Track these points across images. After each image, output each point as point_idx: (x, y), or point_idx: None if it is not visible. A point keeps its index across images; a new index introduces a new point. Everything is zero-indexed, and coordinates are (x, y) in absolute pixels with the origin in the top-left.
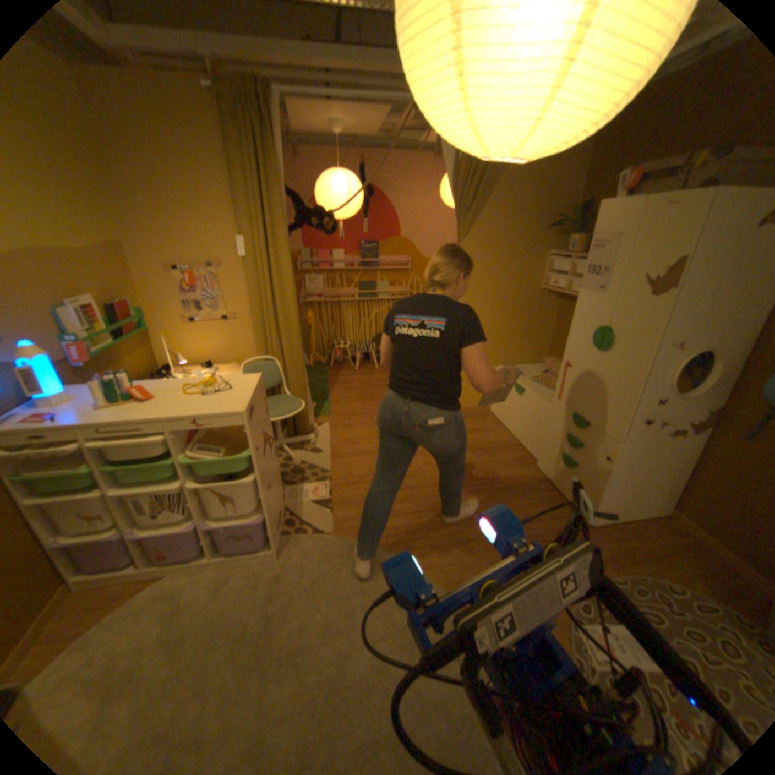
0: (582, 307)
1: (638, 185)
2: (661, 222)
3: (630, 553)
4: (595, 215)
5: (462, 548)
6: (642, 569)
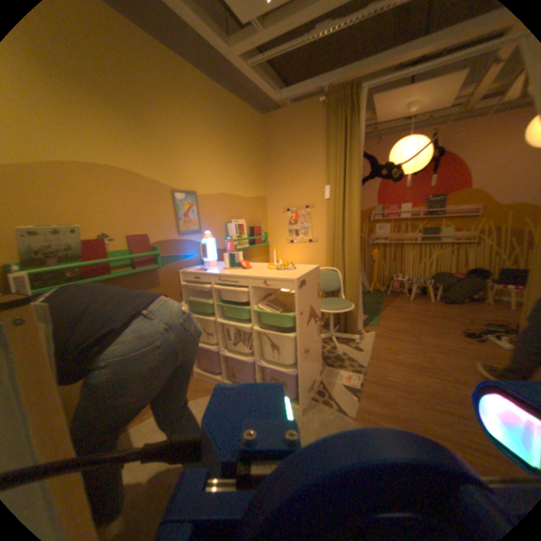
0: None
1: None
2: None
3: None
4: None
5: None
6: None
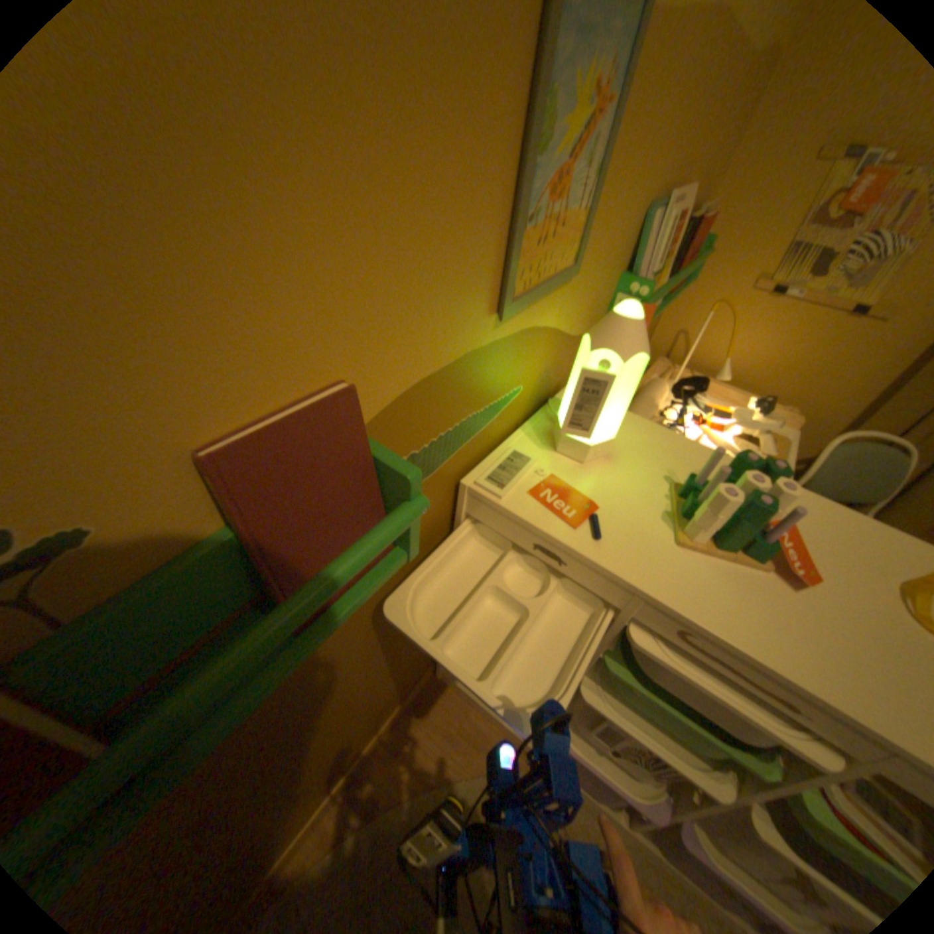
0: None
1: None
2: None
3: None
4: None
5: None
6: None
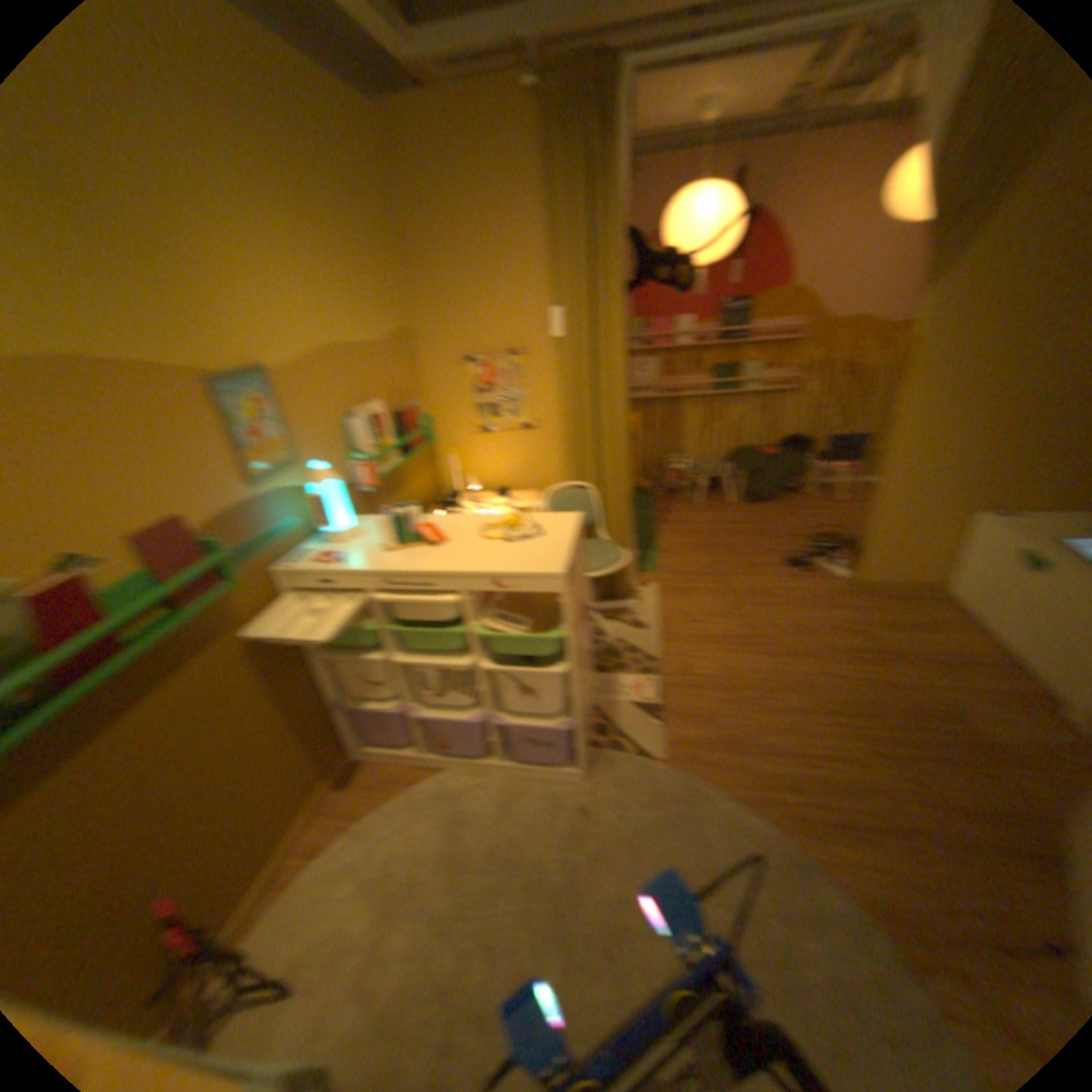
0: None
1: None
2: None
3: None
4: None
5: (899, 842)
6: None
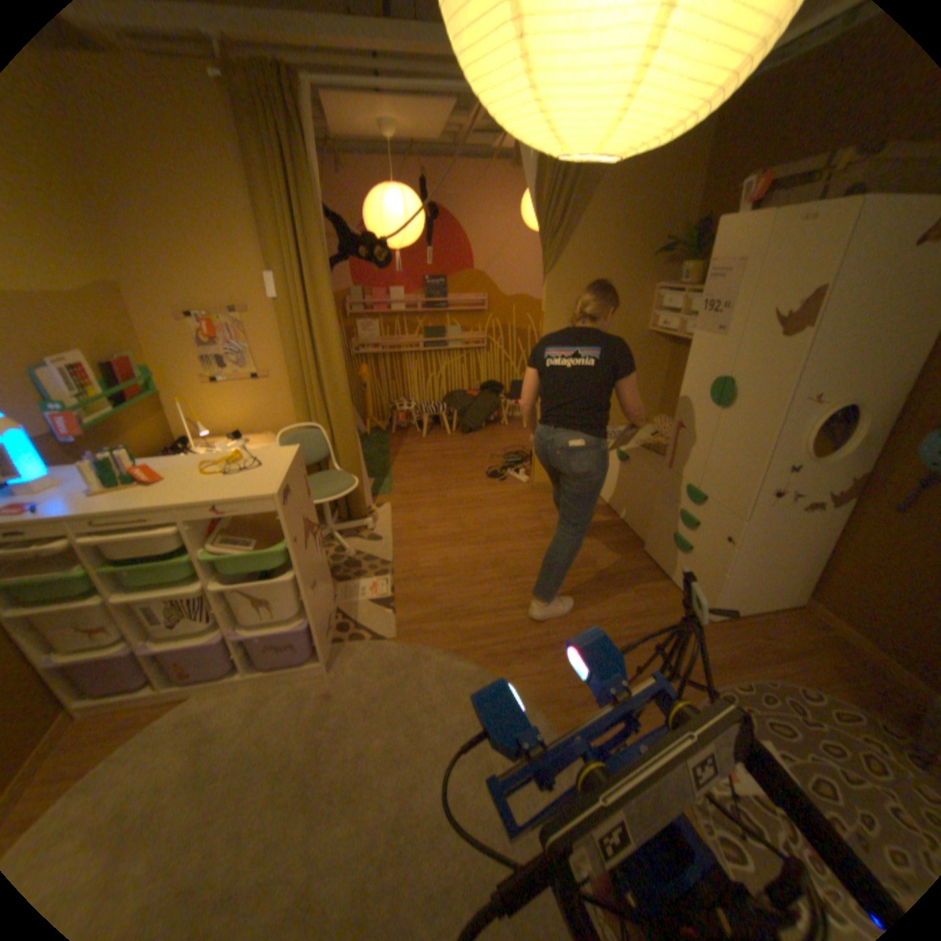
0: (697, 352)
1: (766, 197)
2: (795, 242)
3: (756, 652)
4: (713, 236)
5: (553, 652)
6: (771, 671)
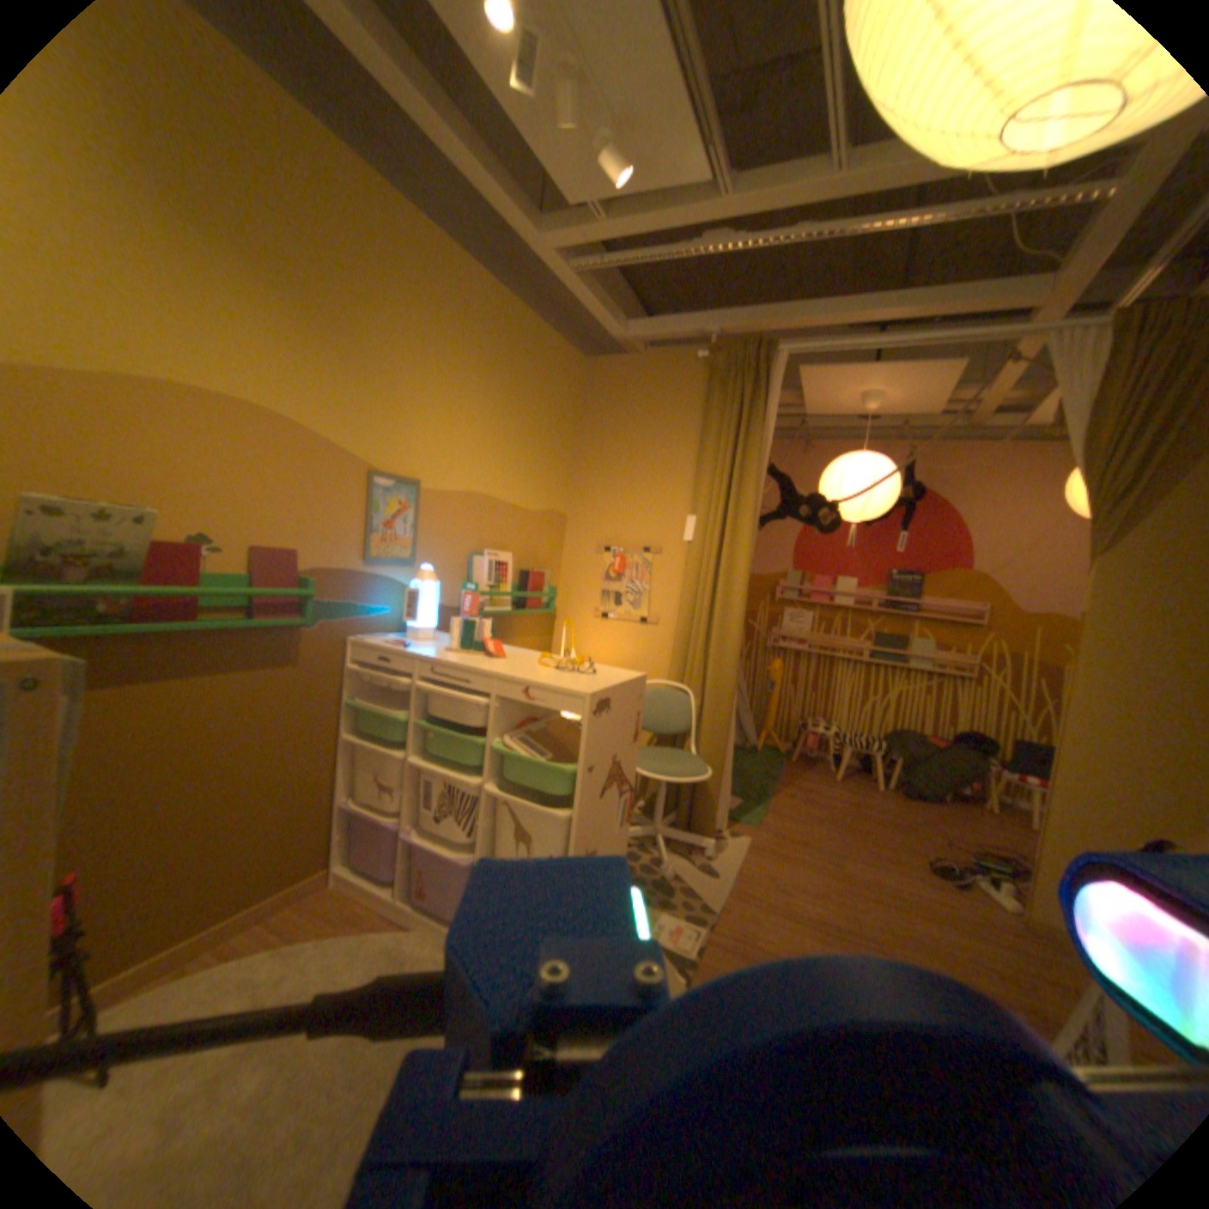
0: None
1: None
2: None
3: None
4: None
5: None
6: None
